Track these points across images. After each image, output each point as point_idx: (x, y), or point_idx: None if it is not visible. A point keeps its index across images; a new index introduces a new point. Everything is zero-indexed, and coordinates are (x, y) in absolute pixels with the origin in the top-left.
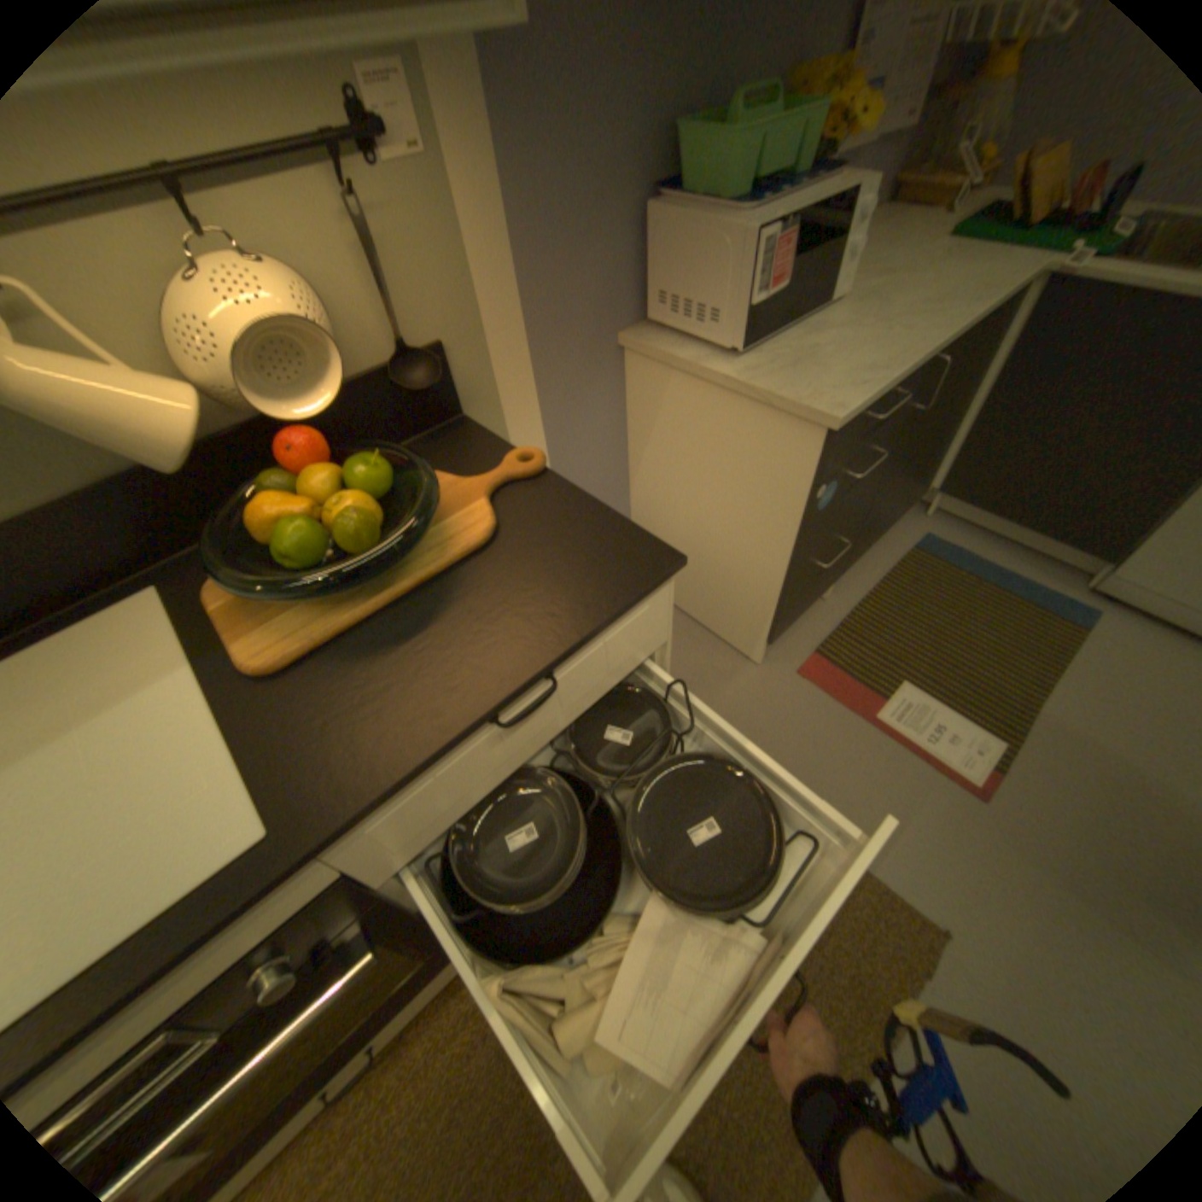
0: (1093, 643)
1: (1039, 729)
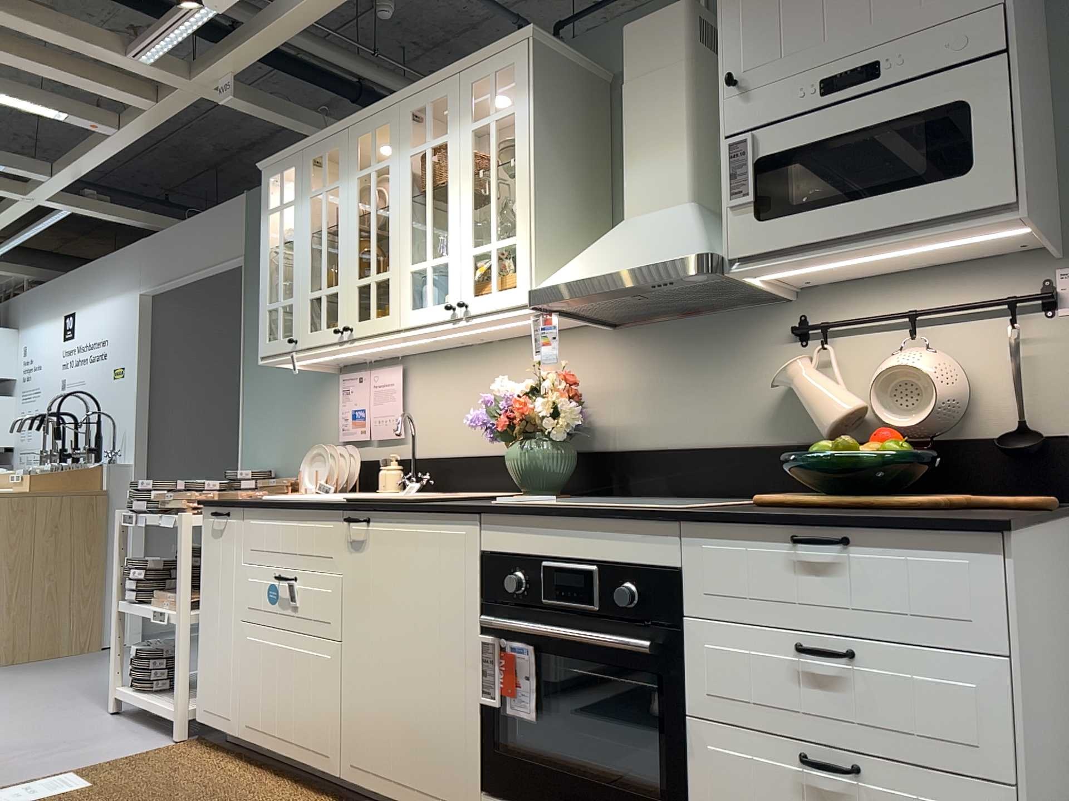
0: None
1: None
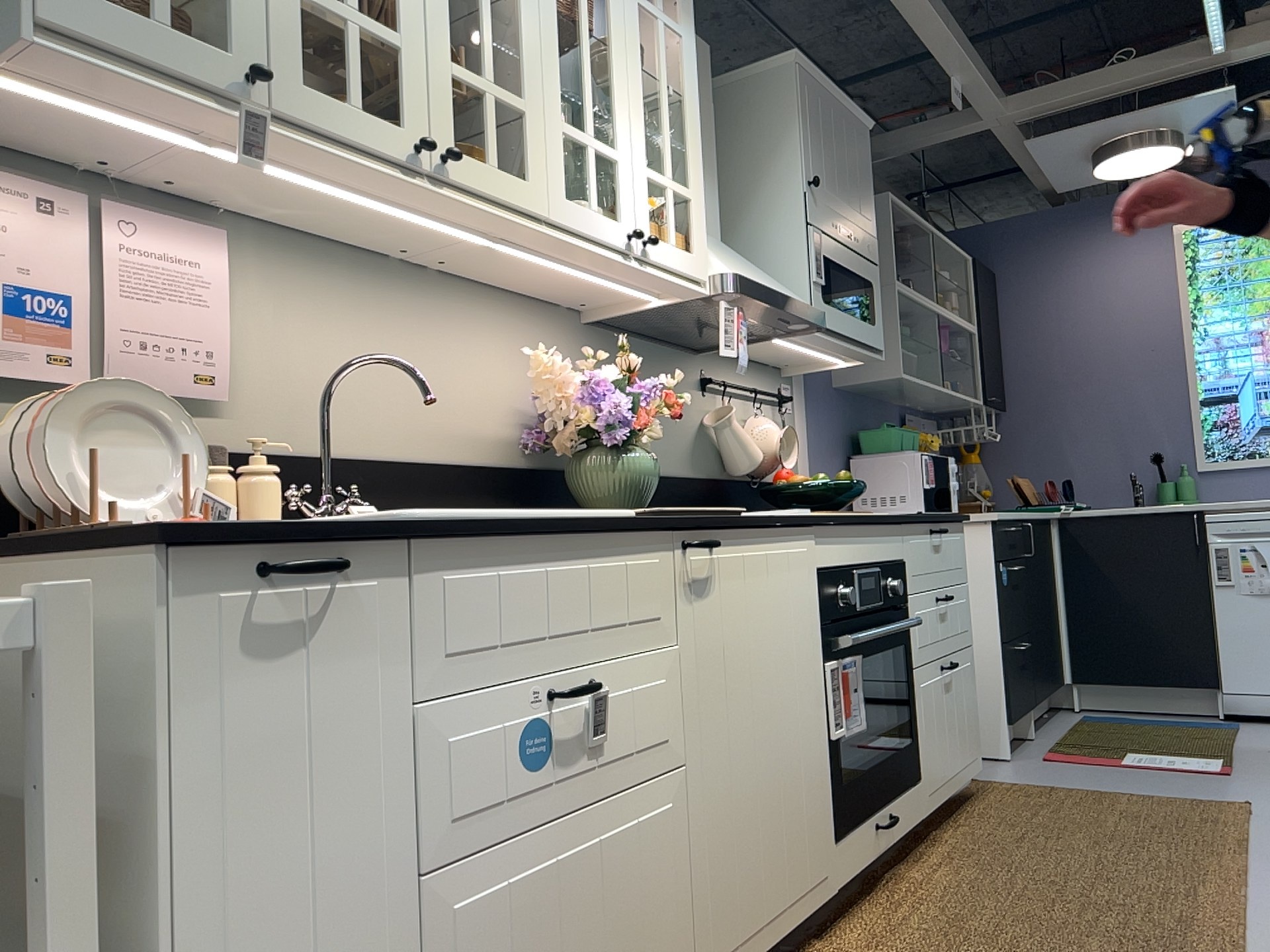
0: (1242, 730)
1: (1237, 753)
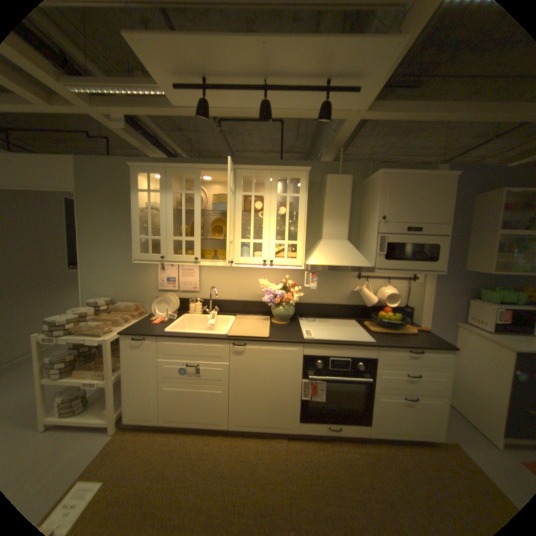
0: None
1: None
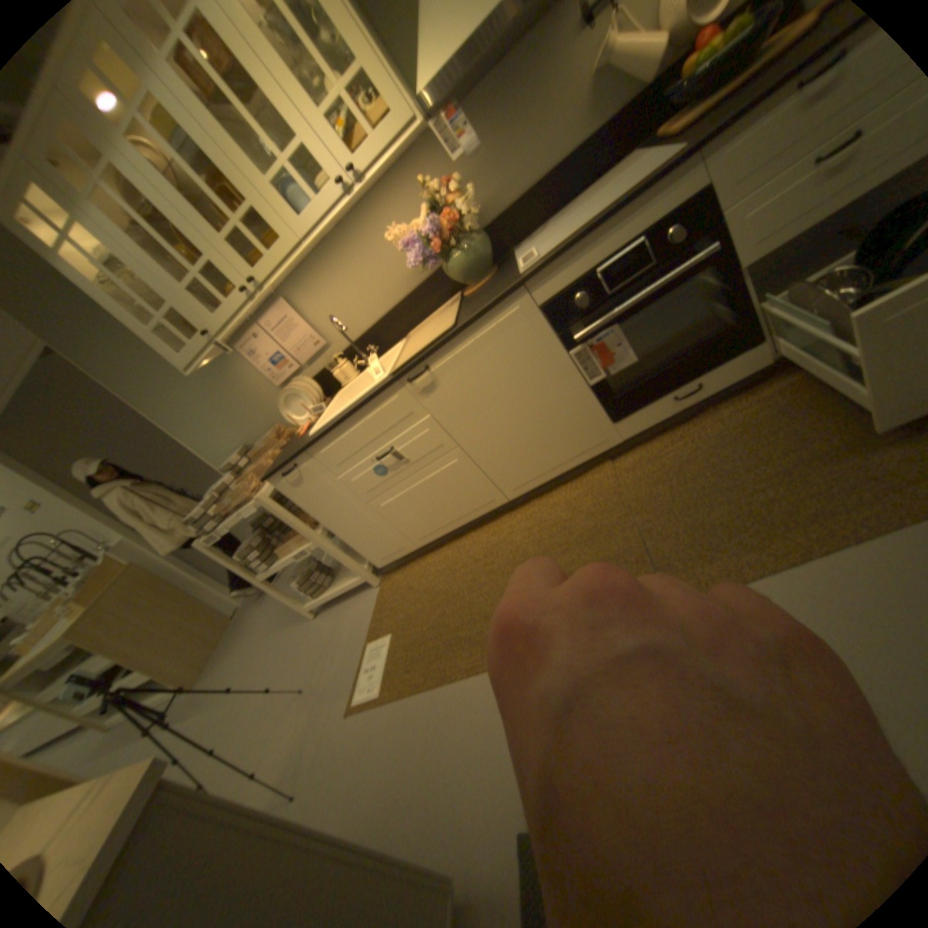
0: None
1: None
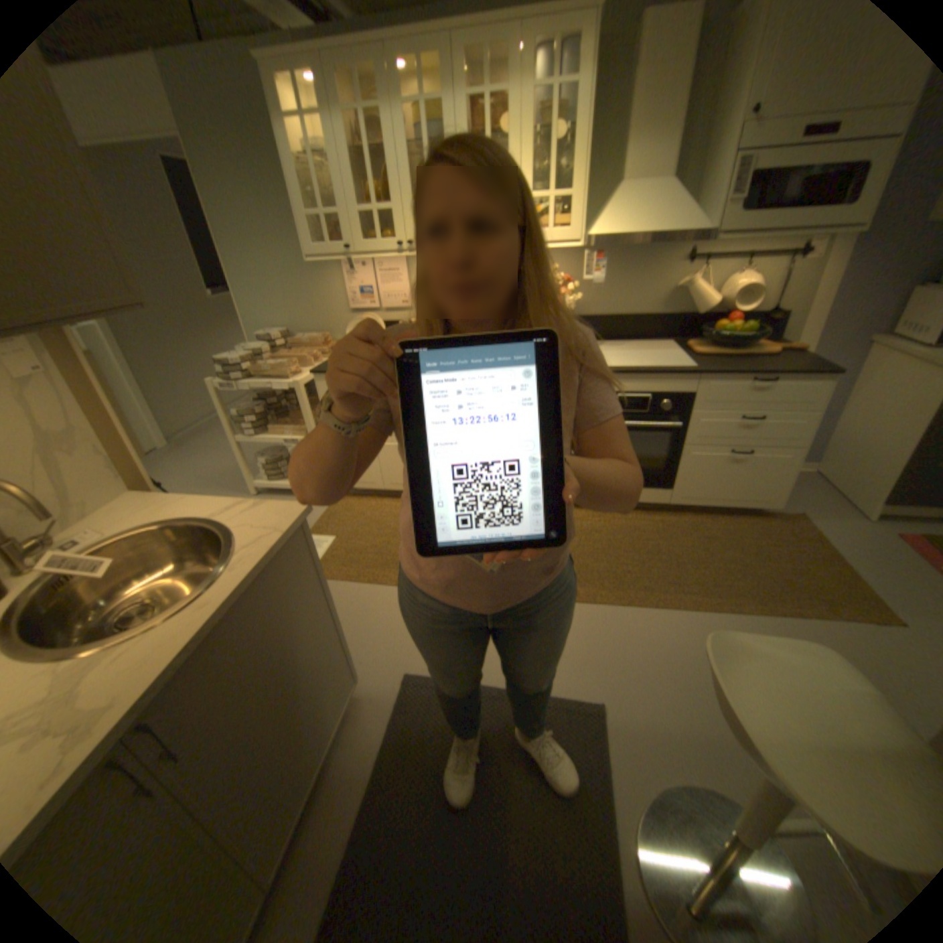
0: None
1: None
